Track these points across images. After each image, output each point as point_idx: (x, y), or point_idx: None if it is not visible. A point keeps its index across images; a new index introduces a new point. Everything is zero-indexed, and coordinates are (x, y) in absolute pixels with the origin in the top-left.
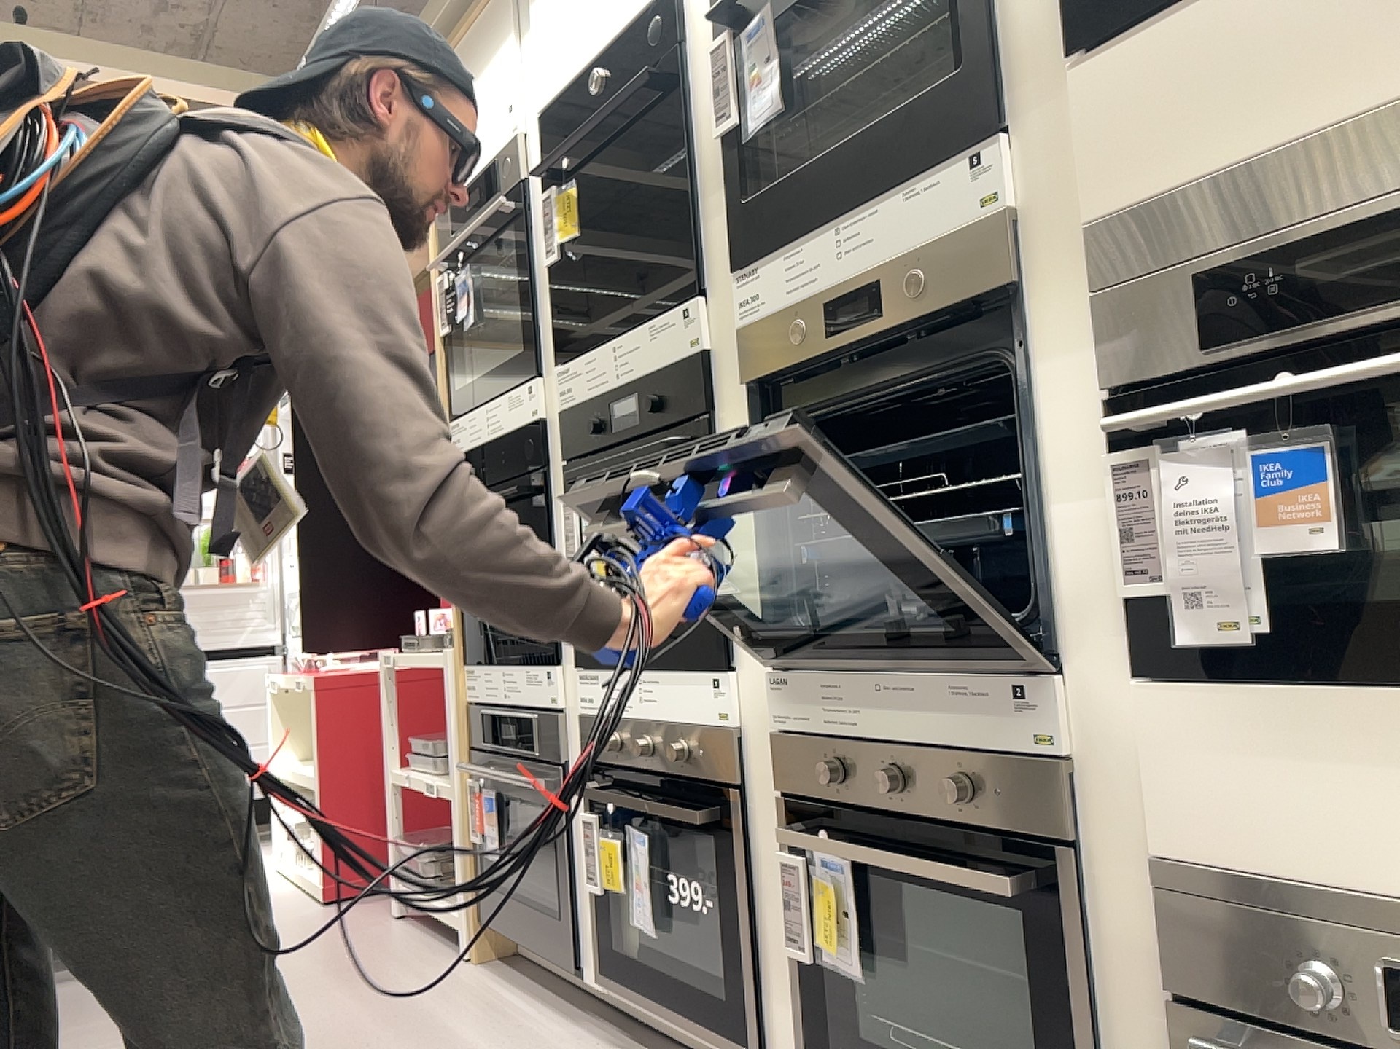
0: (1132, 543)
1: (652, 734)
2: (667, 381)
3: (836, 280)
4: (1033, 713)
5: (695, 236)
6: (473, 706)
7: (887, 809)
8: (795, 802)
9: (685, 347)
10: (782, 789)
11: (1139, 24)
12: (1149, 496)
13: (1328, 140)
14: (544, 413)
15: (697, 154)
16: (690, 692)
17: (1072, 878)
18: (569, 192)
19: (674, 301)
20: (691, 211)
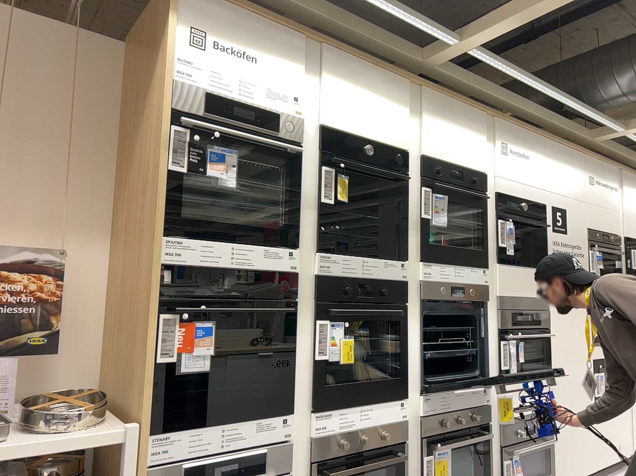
0: (504, 358)
1: (364, 433)
2: (392, 287)
3: (454, 281)
4: (486, 395)
5: (405, 239)
6: (146, 467)
7: (454, 428)
8: (423, 438)
9: (401, 277)
10: (421, 435)
11: (504, 263)
12: (506, 350)
13: (518, 297)
14: (298, 270)
15: (408, 213)
16: (389, 409)
17: (489, 429)
18: (347, 180)
19: (393, 257)
20: (405, 230)
